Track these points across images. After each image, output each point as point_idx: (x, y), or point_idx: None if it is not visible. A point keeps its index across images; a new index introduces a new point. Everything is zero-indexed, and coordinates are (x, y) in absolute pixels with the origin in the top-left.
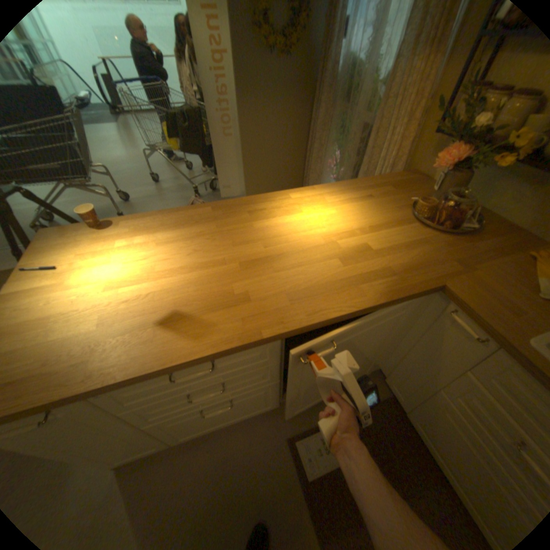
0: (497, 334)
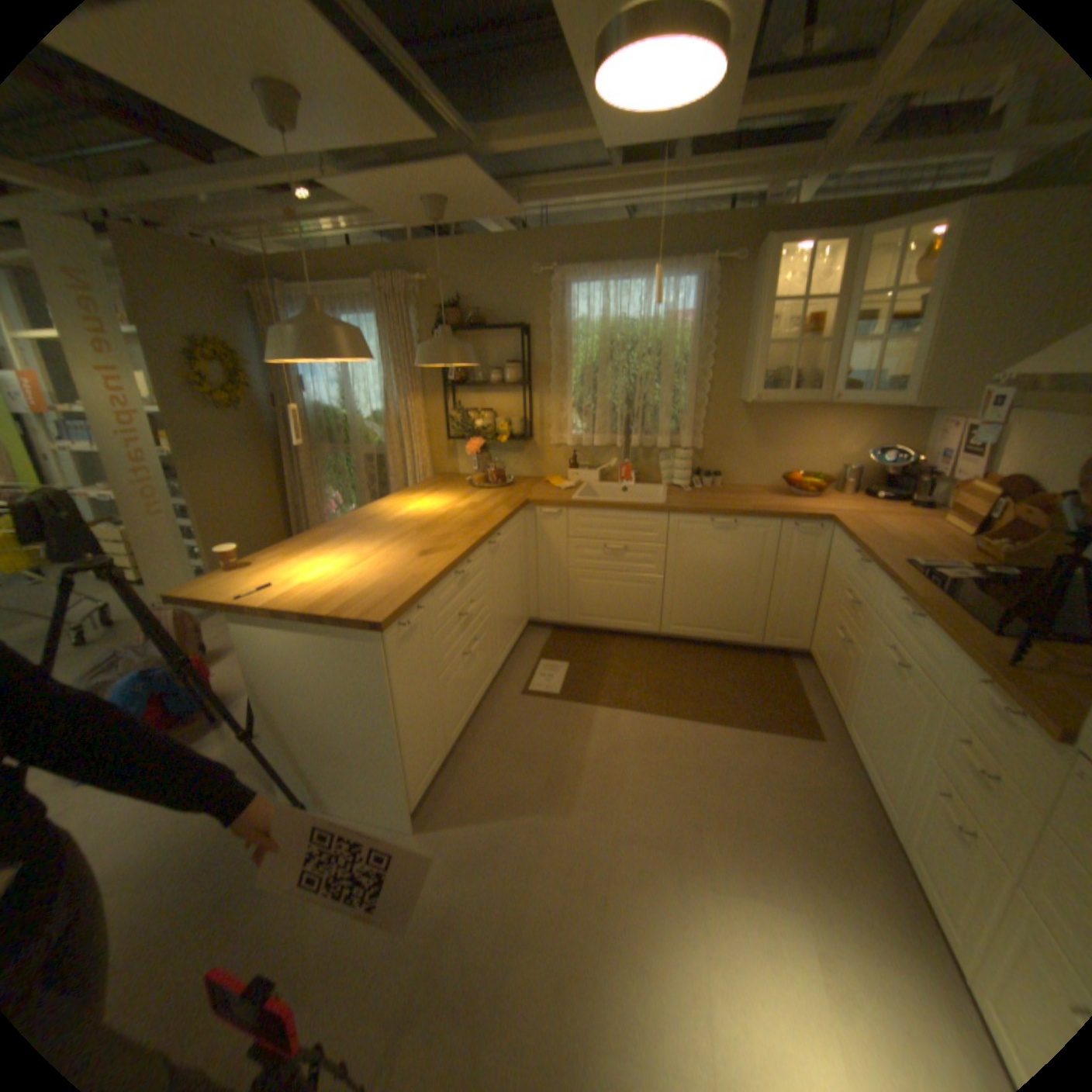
0: (560, 503)
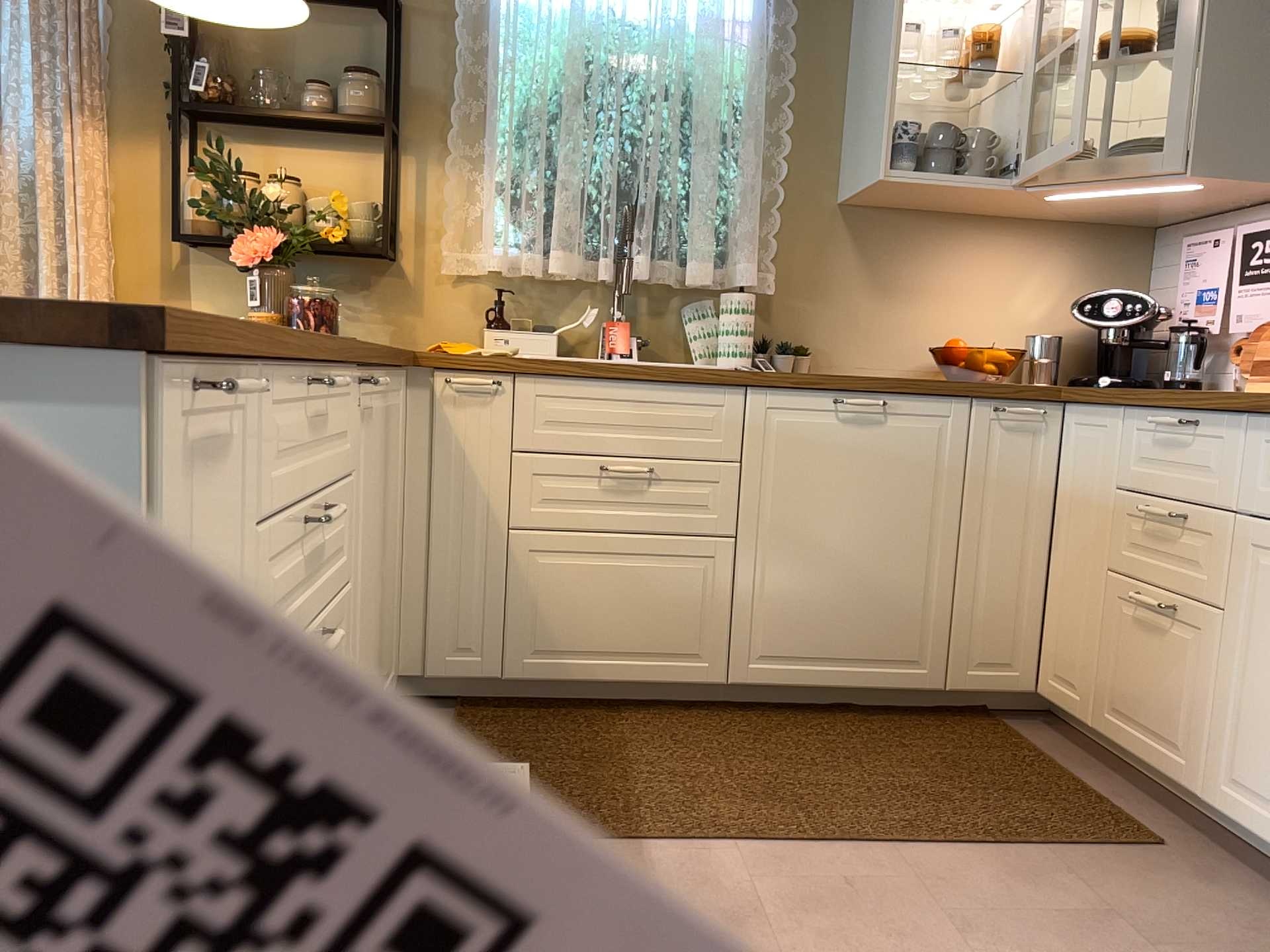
0: (498, 361)
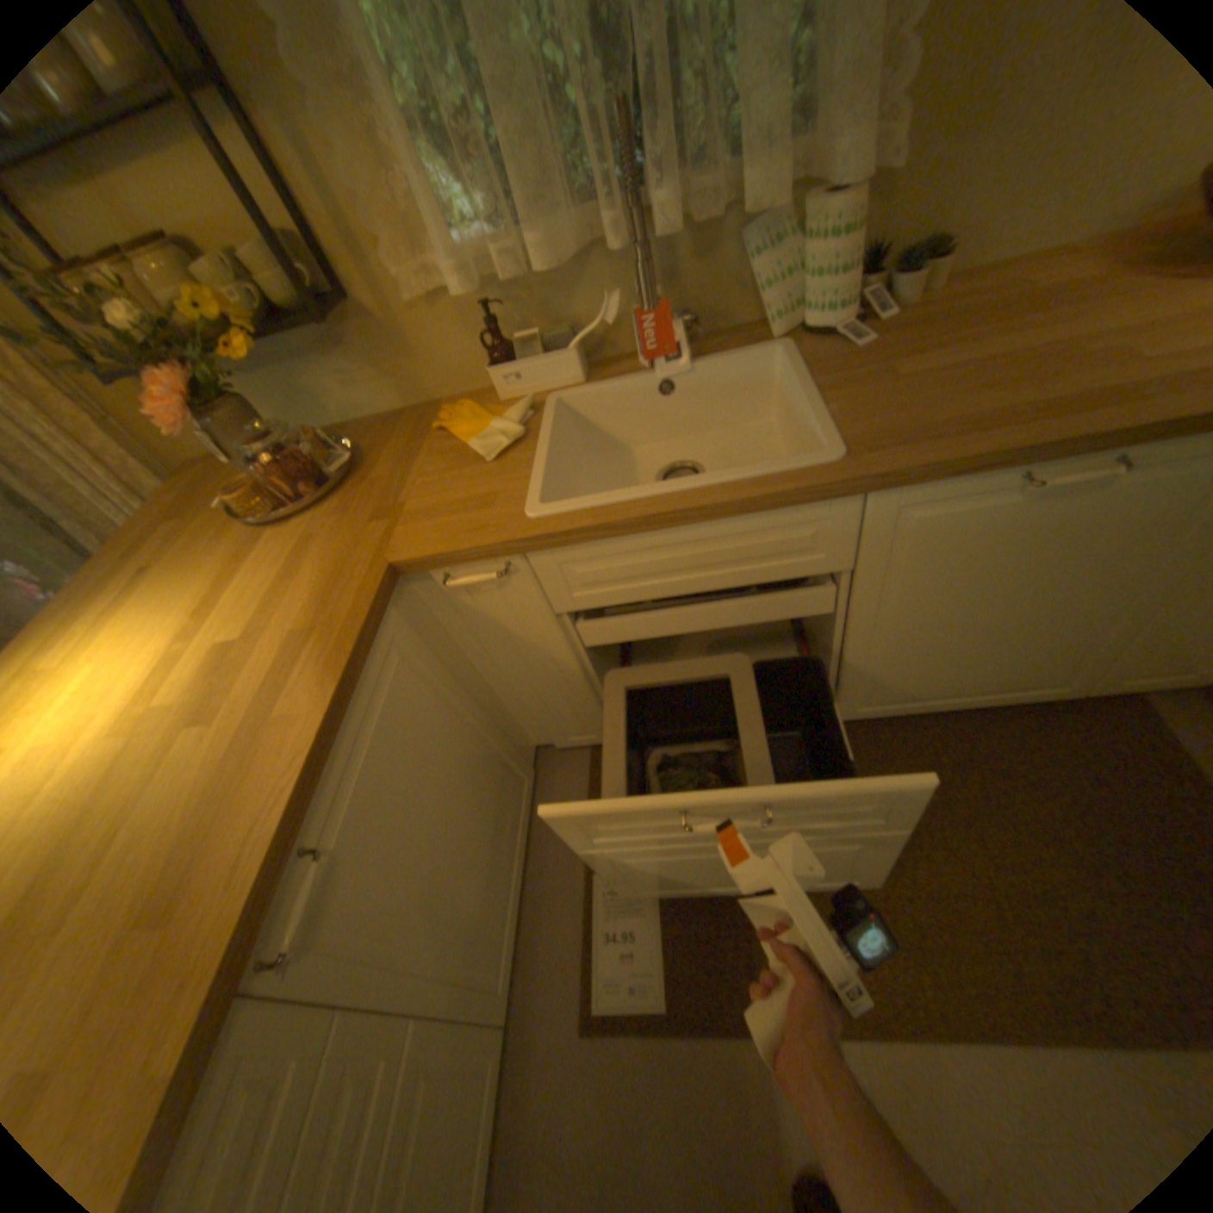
0: (496, 548)
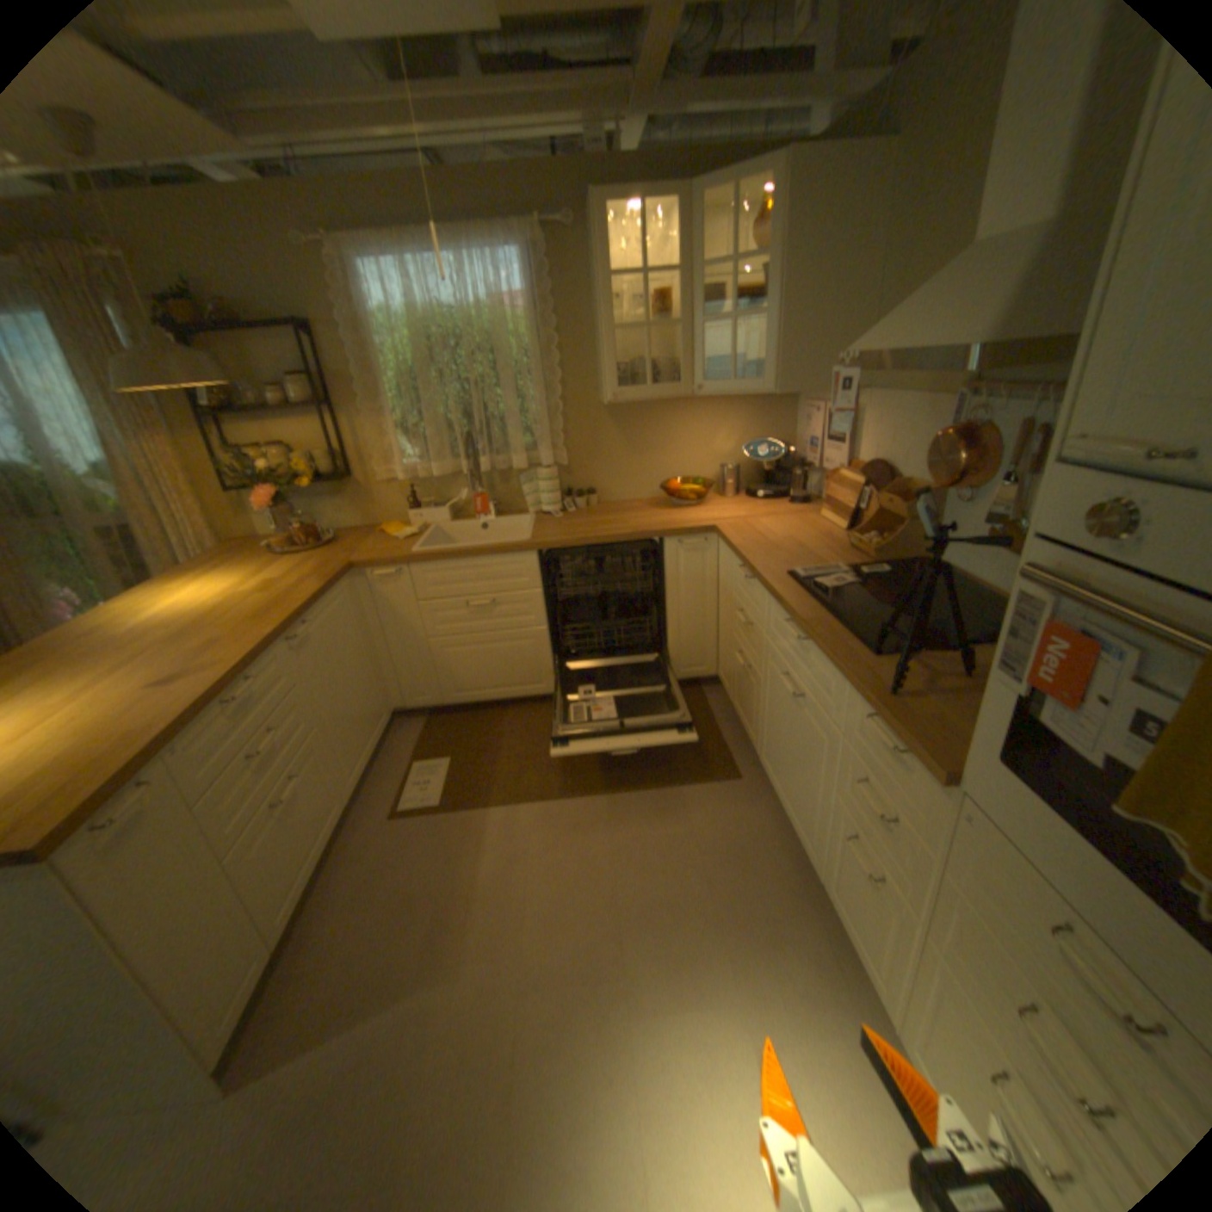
0: (397, 560)
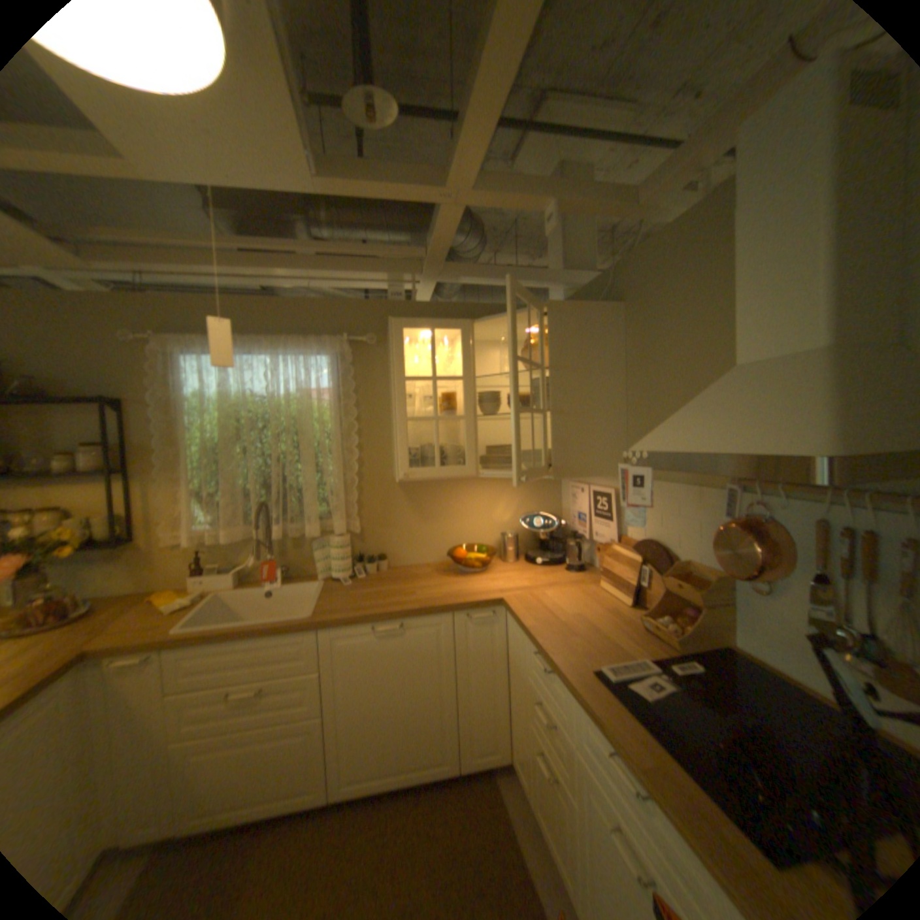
0: (145, 648)
